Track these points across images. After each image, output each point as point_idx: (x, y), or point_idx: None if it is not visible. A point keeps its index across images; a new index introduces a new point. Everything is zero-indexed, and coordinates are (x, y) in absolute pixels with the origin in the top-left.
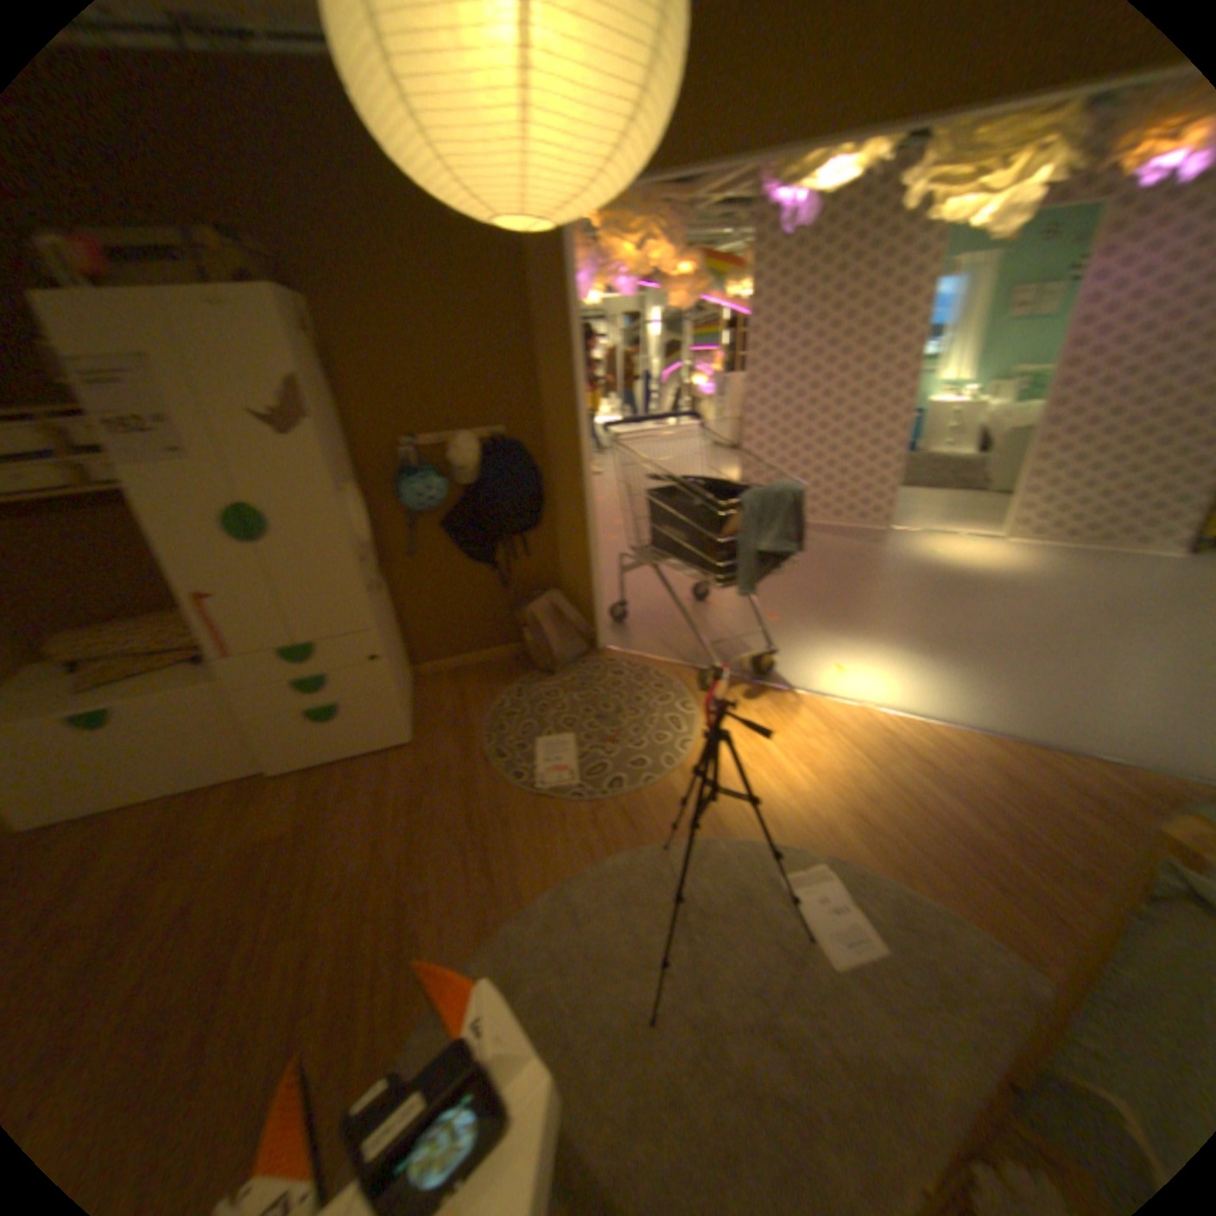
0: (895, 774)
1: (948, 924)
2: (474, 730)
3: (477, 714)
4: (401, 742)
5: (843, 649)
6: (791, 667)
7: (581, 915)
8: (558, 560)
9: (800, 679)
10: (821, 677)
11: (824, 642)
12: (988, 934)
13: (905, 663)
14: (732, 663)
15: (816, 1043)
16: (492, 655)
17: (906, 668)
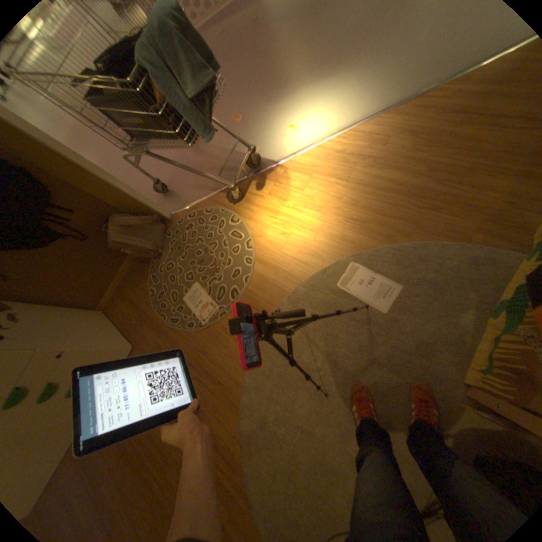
0: (355, 177)
1: (419, 249)
2: (152, 315)
3: (147, 306)
4: (127, 351)
5: (286, 110)
6: (267, 147)
7: (266, 370)
8: (92, 196)
9: (276, 152)
10: (286, 141)
11: (273, 113)
12: (438, 239)
13: (322, 92)
14: (237, 170)
15: (393, 352)
16: (124, 267)
17: (324, 96)
